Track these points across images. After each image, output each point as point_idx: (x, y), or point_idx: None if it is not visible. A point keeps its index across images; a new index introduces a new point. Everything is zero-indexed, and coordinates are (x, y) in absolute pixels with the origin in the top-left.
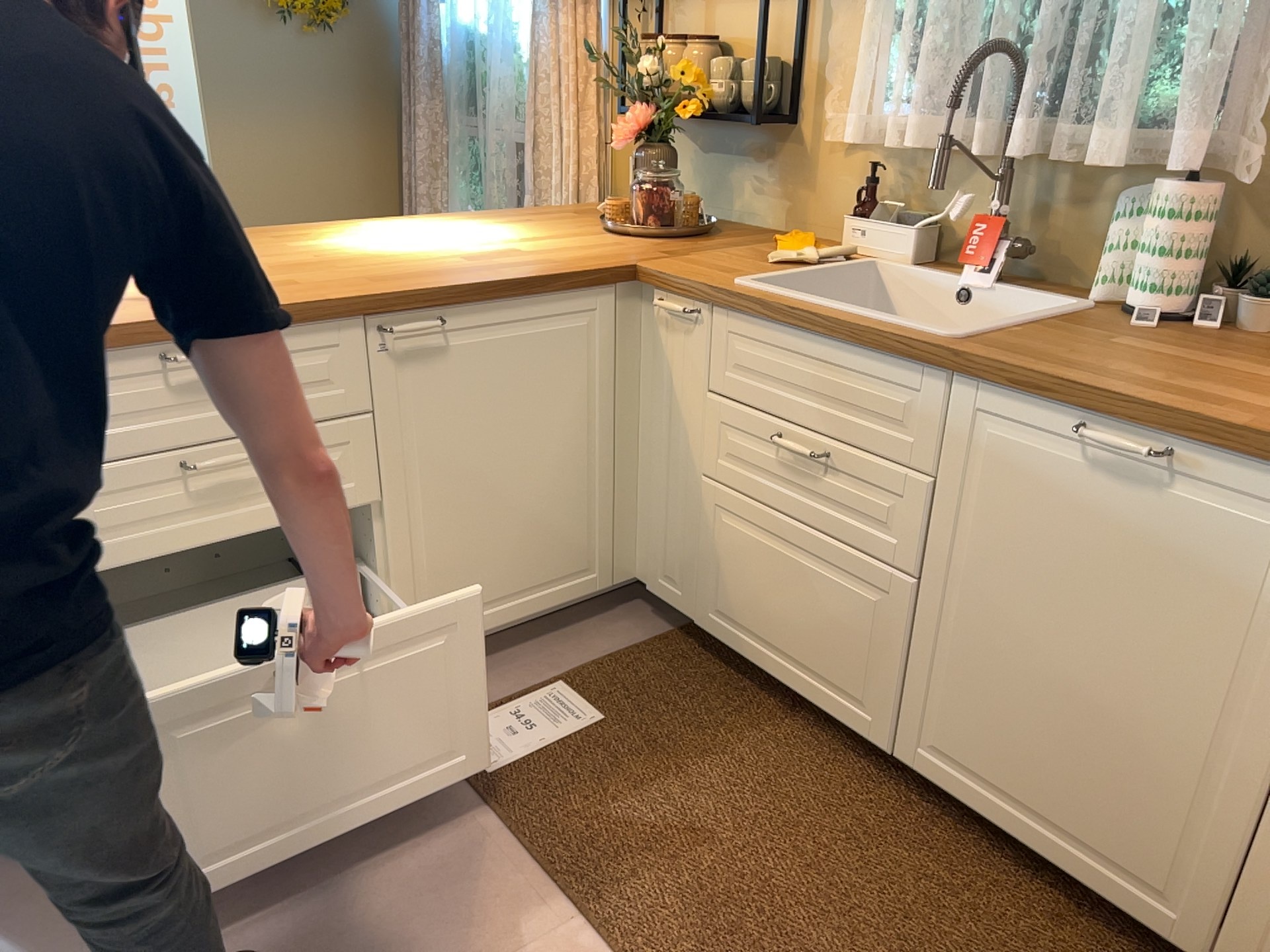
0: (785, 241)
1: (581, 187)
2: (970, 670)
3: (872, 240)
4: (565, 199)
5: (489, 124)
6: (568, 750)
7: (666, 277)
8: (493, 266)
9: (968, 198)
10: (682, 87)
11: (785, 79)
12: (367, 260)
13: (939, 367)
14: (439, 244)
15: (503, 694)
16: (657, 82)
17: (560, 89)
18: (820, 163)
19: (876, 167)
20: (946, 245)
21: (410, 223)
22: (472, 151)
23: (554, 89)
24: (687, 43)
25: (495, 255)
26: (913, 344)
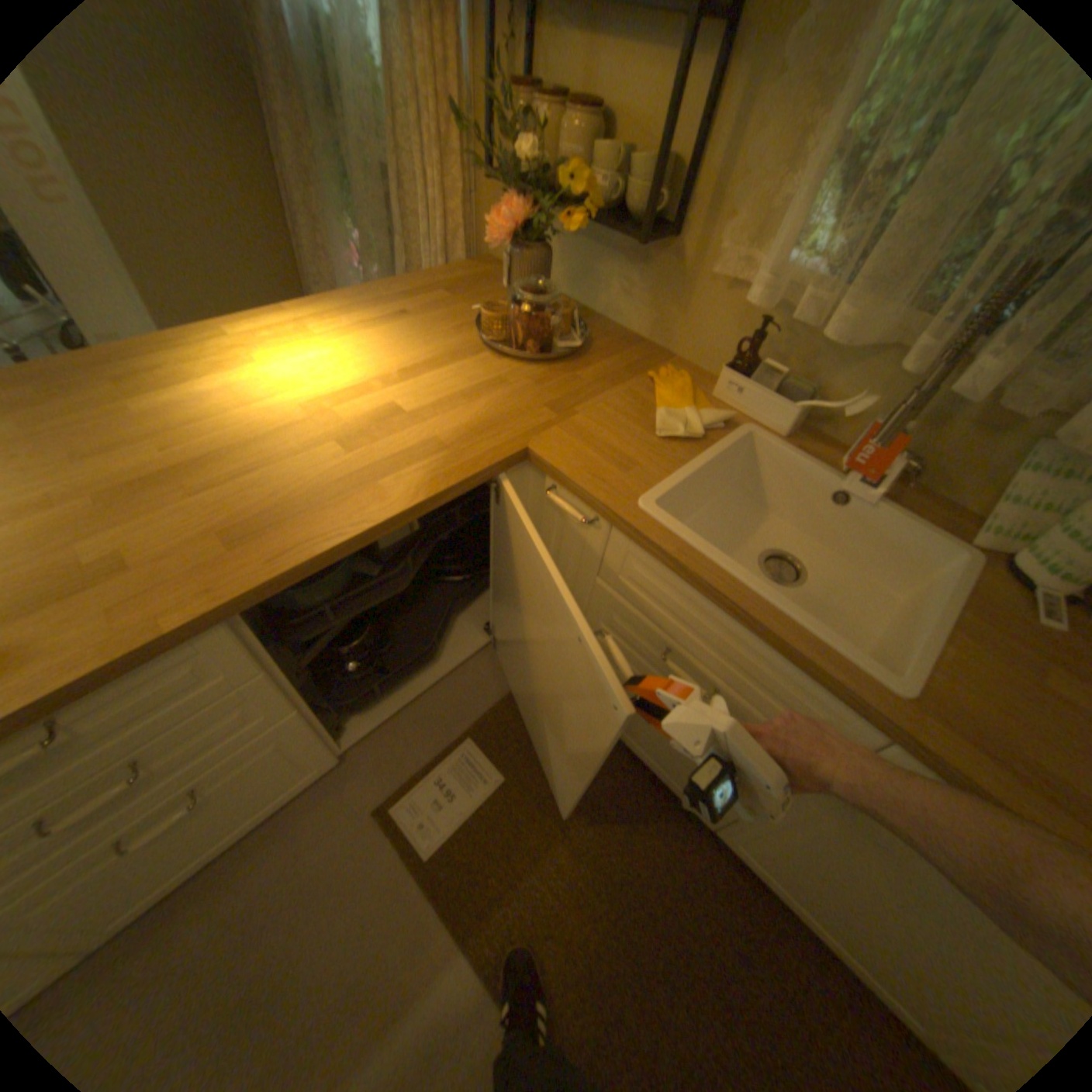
0: (666, 387)
1: (449, 240)
2: (809, 863)
3: (752, 400)
4: (434, 247)
5: (350, 133)
6: (481, 823)
7: (563, 476)
8: (374, 470)
9: (878, 398)
10: (569, 183)
11: (680, 173)
12: (222, 456)
13: (895, 740)
14: (310, 392)
15: (427, 757)
16: (537, 162)
17: (420, 121)
18: (701, 285)
19: (771, 321)
20: (819, 411)
21: (278, 326)
22: (337, 158)
23: (413, 114)
24: (570, 102)
25: (374, 427)
26: (867, 701)
